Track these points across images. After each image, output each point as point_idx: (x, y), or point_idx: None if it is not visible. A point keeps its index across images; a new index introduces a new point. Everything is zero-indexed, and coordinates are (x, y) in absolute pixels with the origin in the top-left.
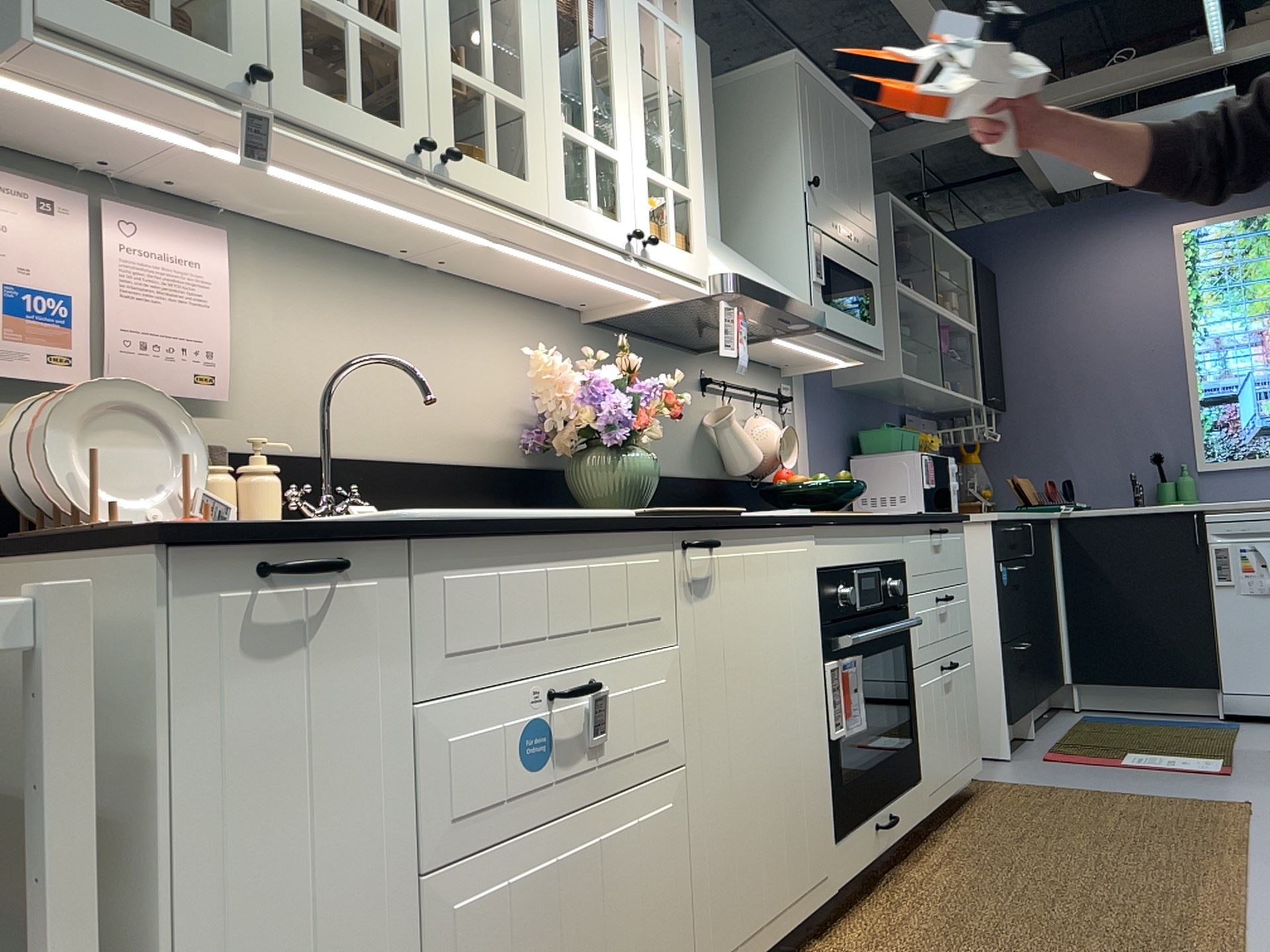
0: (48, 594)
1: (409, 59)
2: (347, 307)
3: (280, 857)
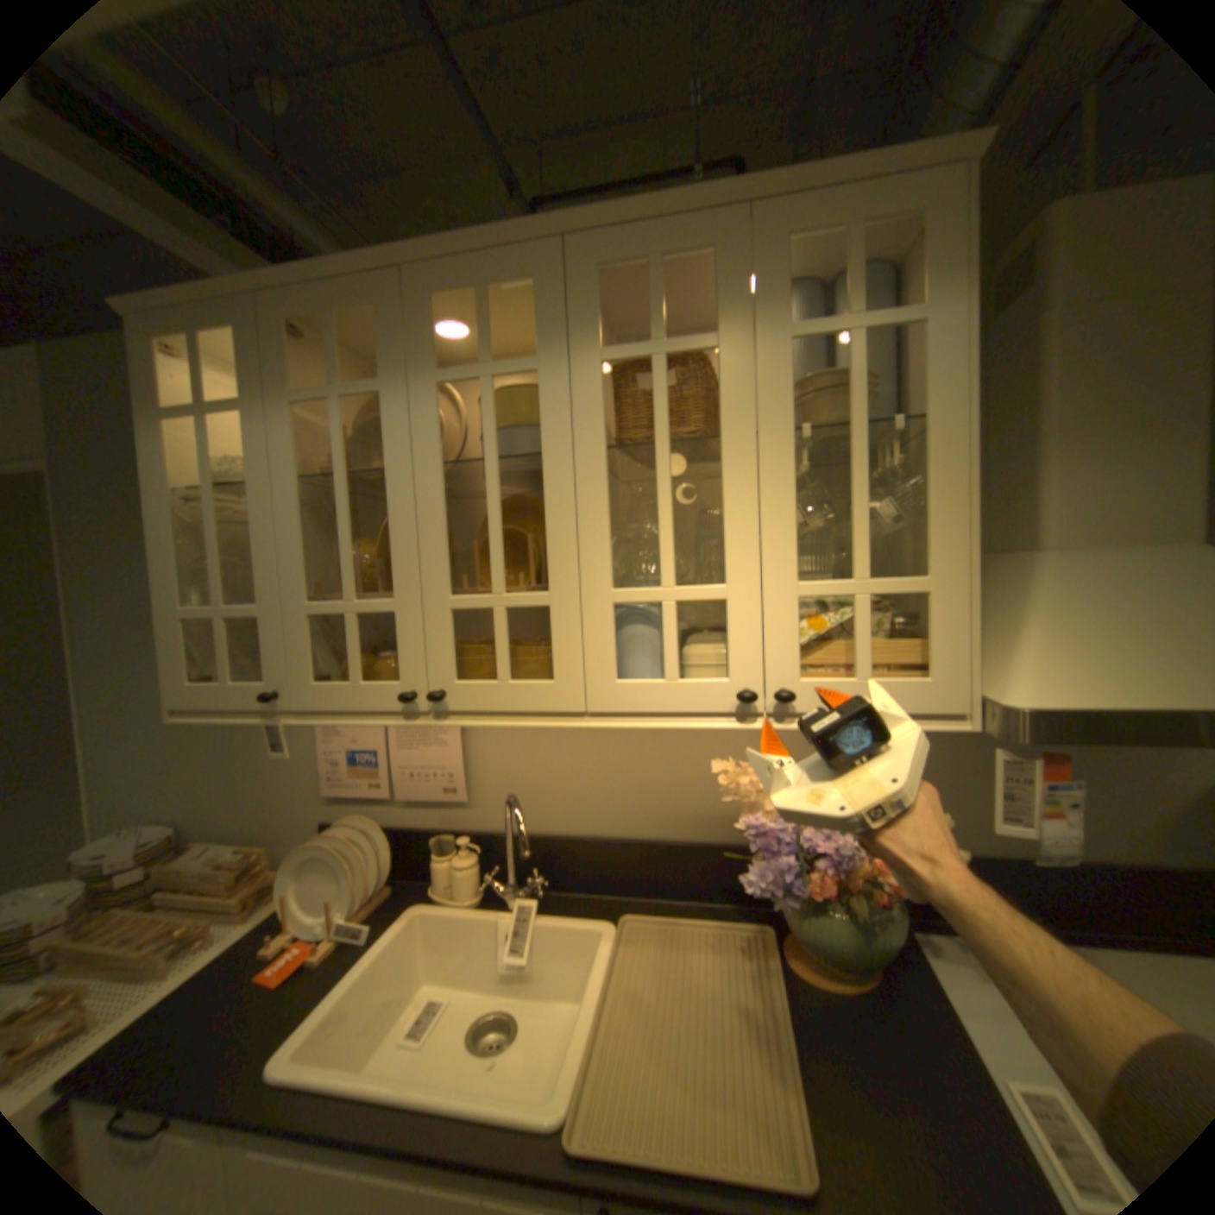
0: None
1: (403, 616)
2: None
3: None
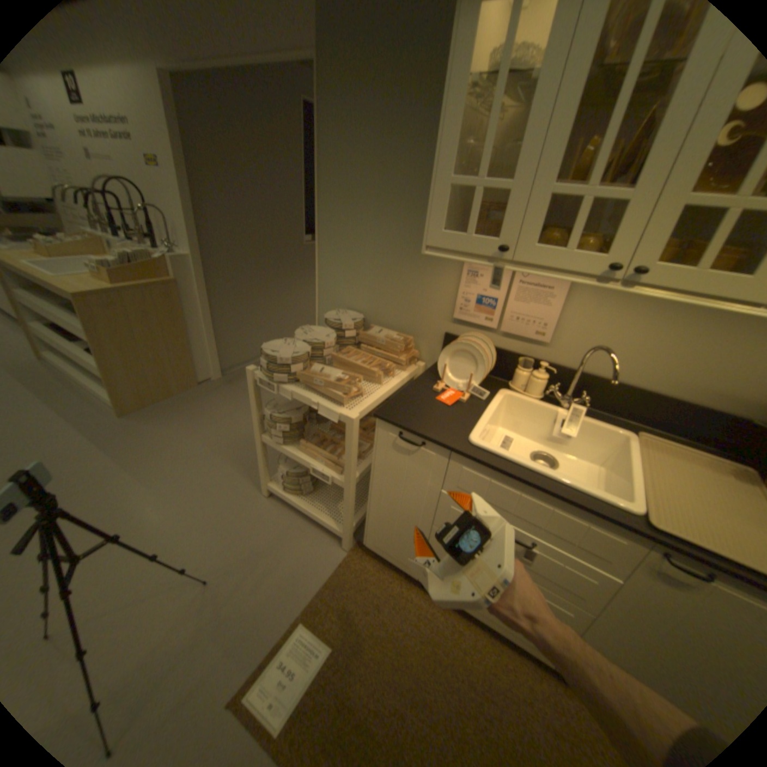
0: (349, 419)
1: (636, 204)
2: (648, 306)
3: (396, 491)
